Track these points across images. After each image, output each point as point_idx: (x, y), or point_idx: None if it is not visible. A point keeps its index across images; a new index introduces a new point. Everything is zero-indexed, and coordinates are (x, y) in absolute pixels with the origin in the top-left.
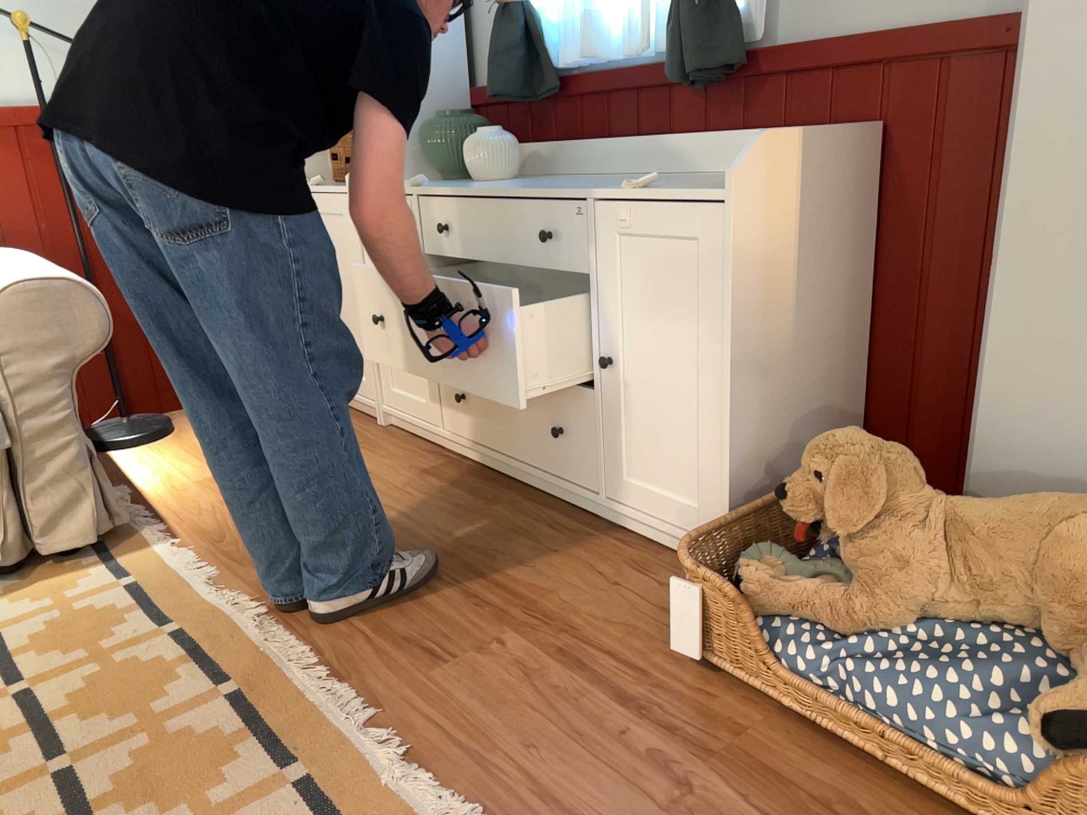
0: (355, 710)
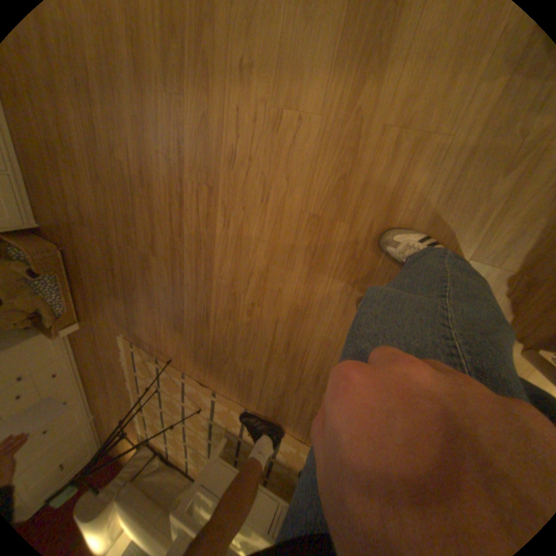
0: (120, 372)
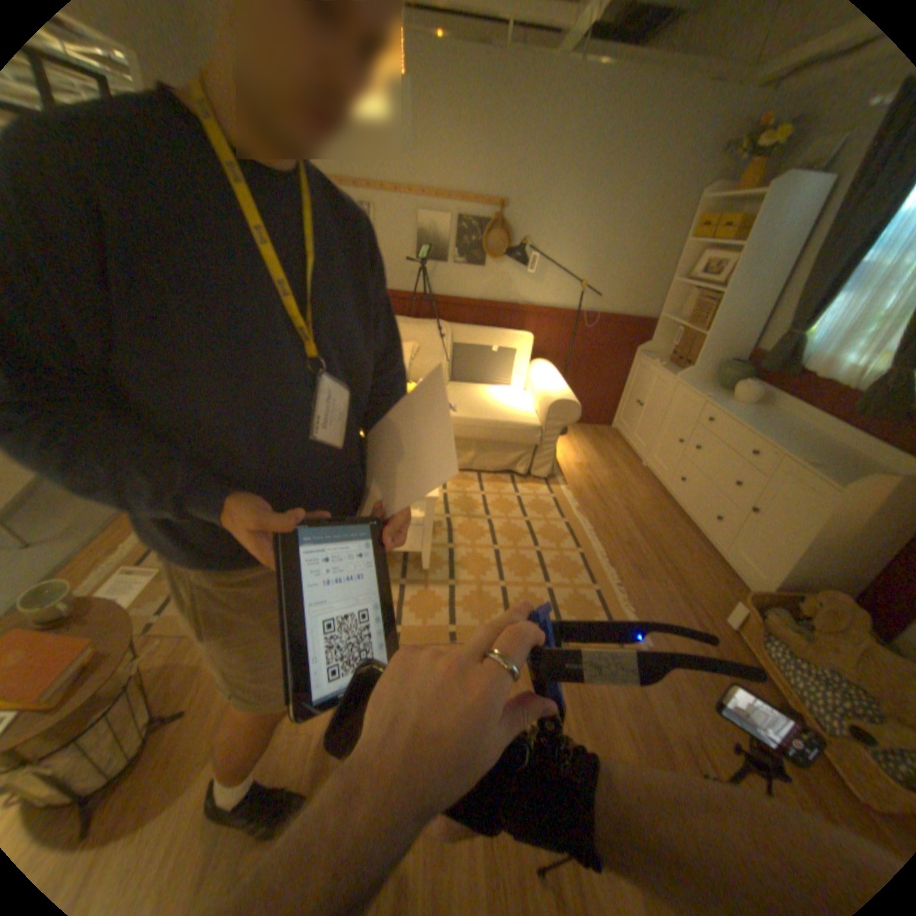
0: (615, 580)
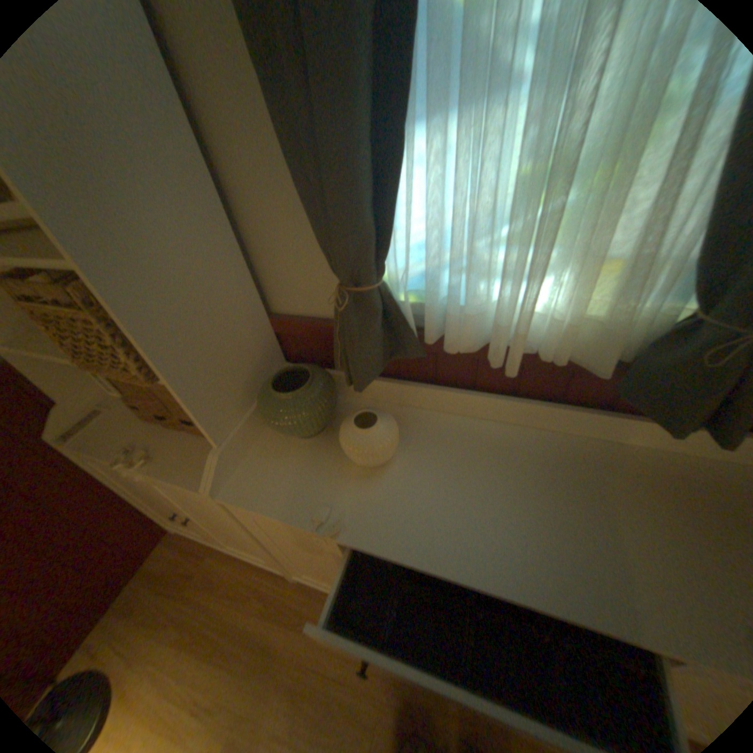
0: None
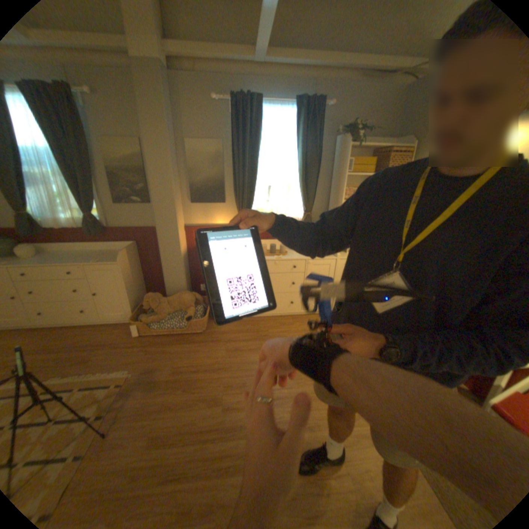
0: (76, 377)
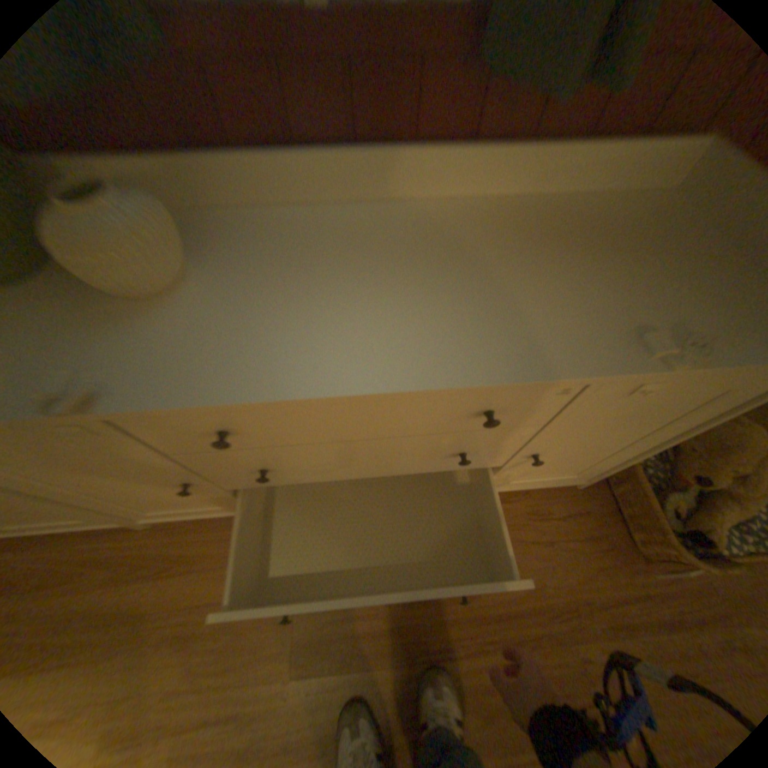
0: None
